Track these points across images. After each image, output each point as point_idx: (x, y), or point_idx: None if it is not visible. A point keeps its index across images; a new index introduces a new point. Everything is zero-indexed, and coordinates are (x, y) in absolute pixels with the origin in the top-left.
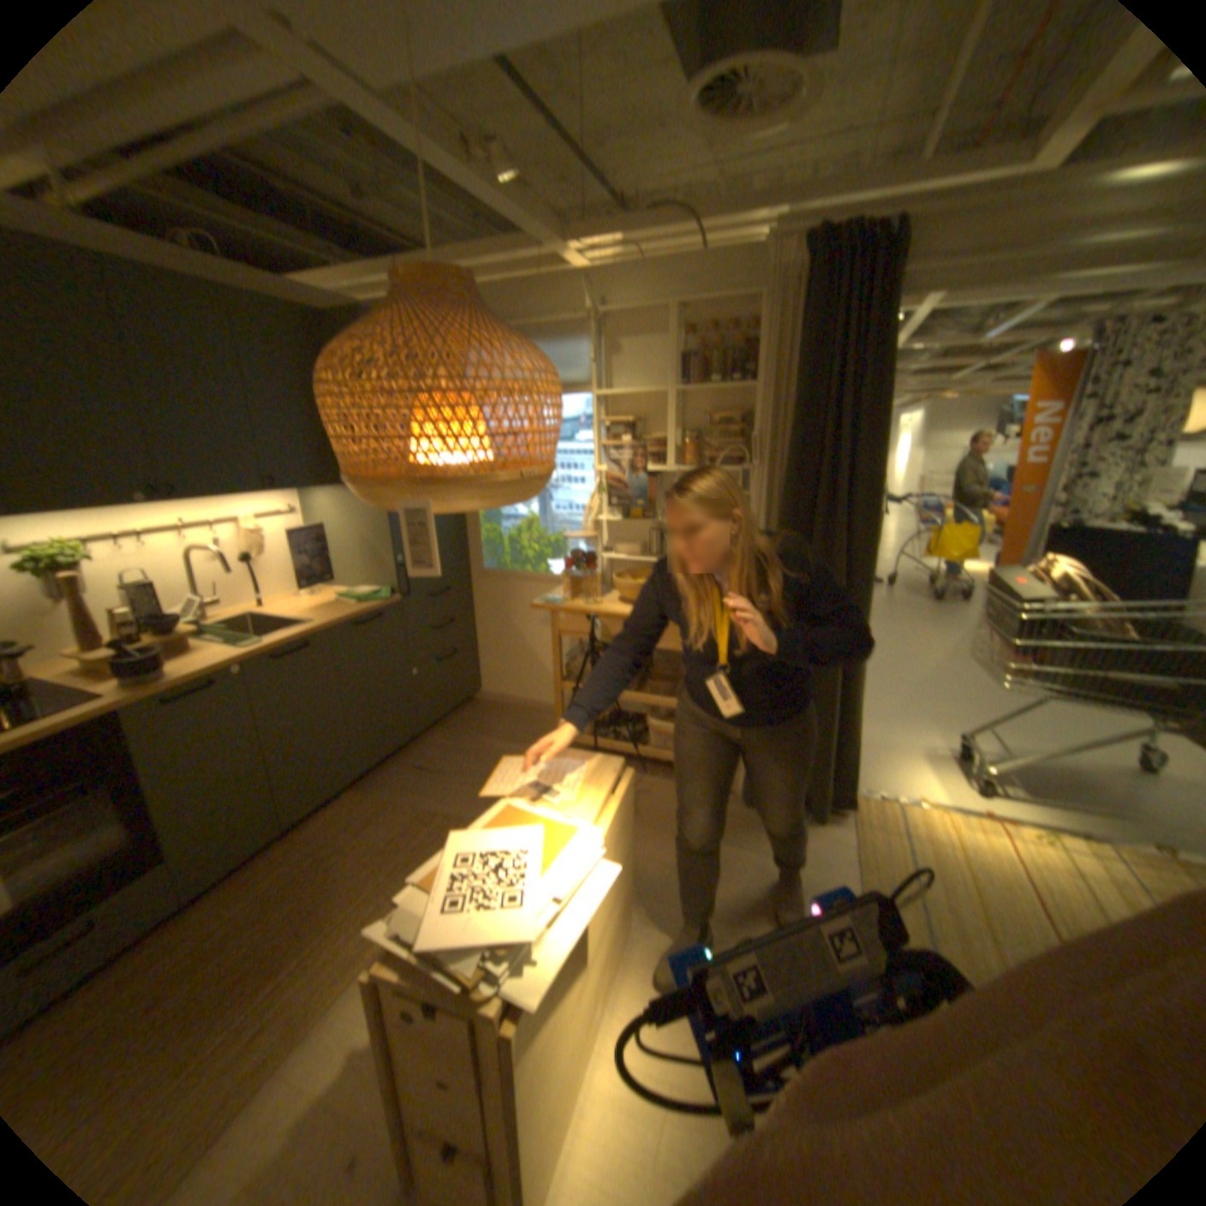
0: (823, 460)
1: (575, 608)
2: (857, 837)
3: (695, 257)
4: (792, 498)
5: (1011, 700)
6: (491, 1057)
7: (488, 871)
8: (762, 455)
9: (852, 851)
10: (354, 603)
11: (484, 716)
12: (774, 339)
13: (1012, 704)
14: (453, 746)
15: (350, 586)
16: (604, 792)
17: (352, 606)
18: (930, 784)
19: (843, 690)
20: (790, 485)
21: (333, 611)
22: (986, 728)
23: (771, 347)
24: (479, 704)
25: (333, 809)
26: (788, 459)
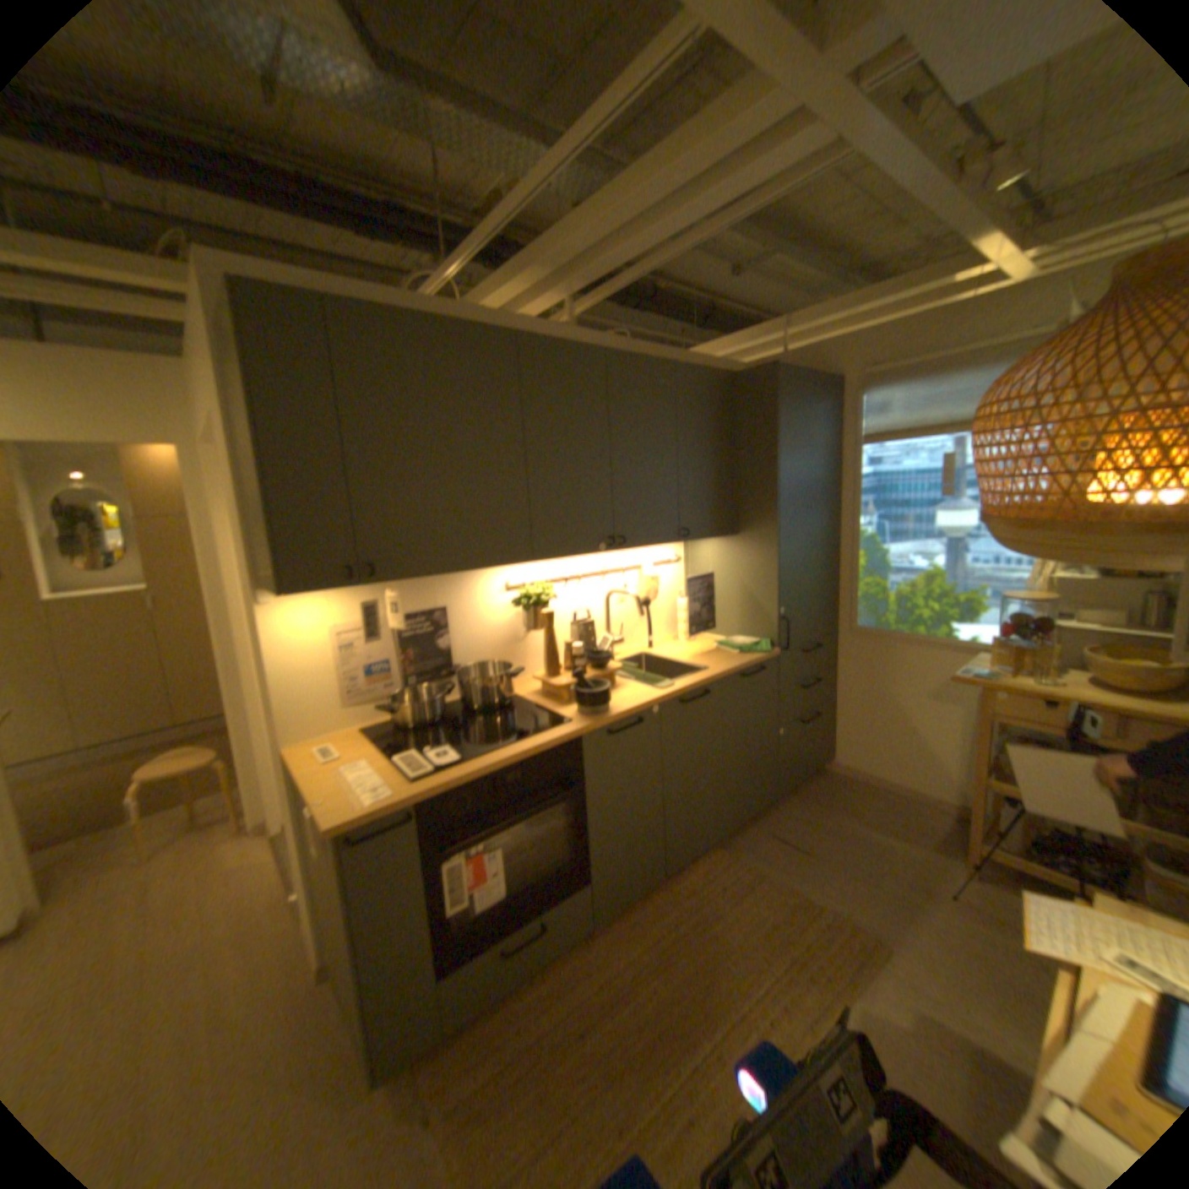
0: None
1: (1023, 685)
2: None
3: None
4: None
5: None
6: None
7: None
8: None
9: None
10: (735, 650)
11: (842, 791)
12: None
13: None
14: (814, 819)
15: (722, 632)
16: None
17: (734, 653)
18: None
19: None
20: None
21: (718, 656)
22: None
23: None
24: (831, 774)
25: (702, 860)
26: None
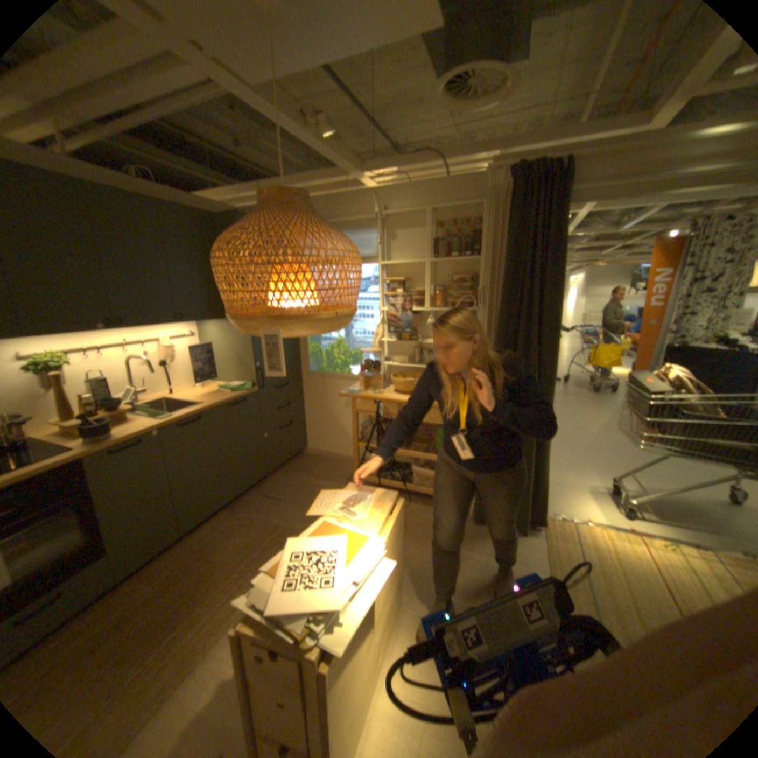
0: (522, 304)
1: (367, 395)
2: (547, 544)
3: (442, 180)
4: (503, 327)
5: (645, 456)
6: (313, 686)
7: (312, 563)
8: (484, 301)
9: (544, 553)
10: (229, 391)
11: (308, 463)
12: (491, 230)
13: (645, 458)
14: (288, 482)
15: (226, 381)
16: (385, 513)
17: (228, 393)
18: (593, 510)
19: (536, 448)
20: (501, 319)
21: (216, 396)
22: (629, 474)
23: (489, 235)
24: (305, 456)
25: (213, 522)
26: (500, 303)
